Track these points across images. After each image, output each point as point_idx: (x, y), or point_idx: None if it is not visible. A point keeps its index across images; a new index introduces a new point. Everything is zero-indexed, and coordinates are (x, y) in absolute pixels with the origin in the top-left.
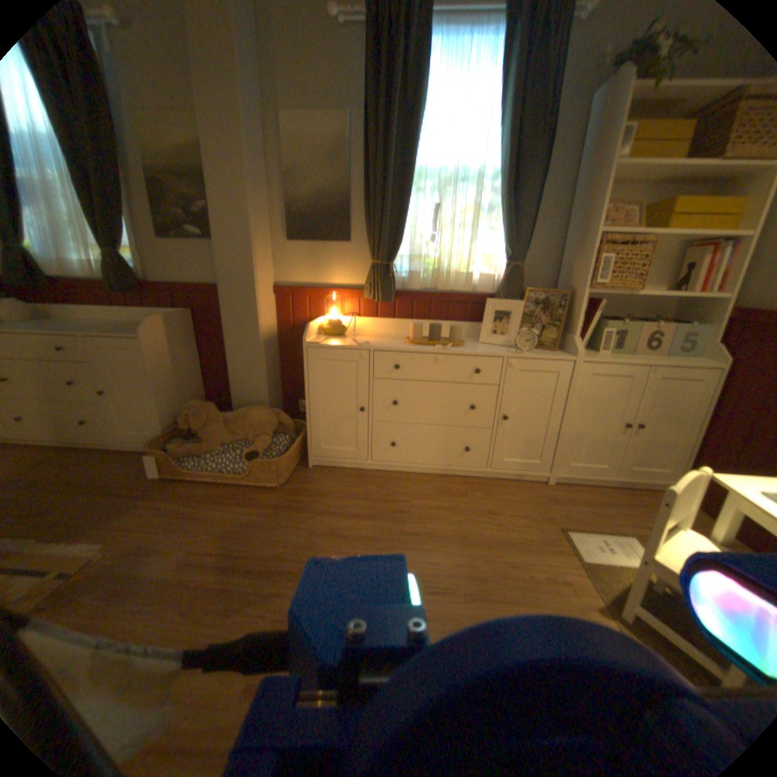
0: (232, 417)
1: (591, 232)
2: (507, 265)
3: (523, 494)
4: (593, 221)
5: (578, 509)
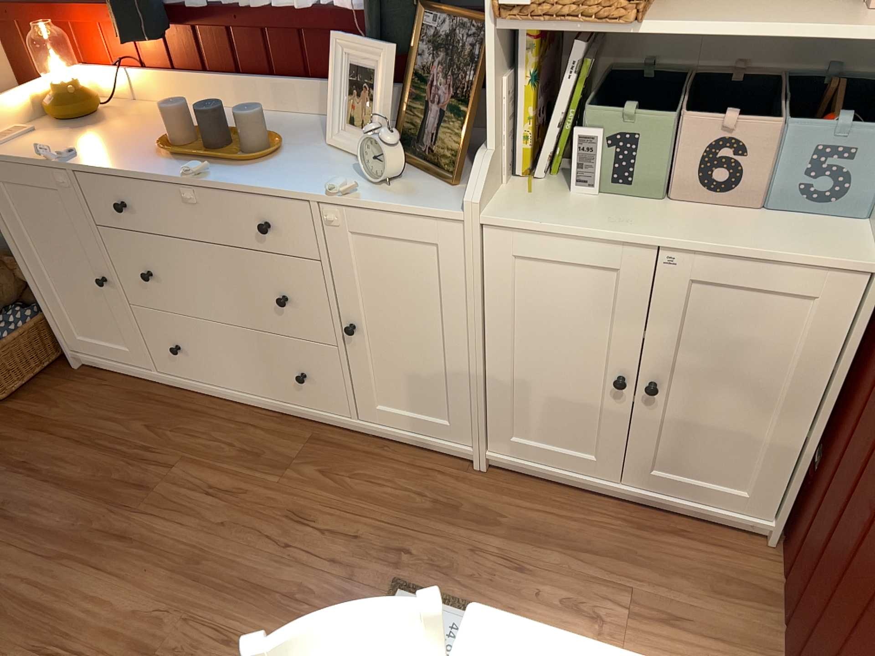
0: None
1: None
2: None
3: (403, 479)
4: None
5: (484, 533)
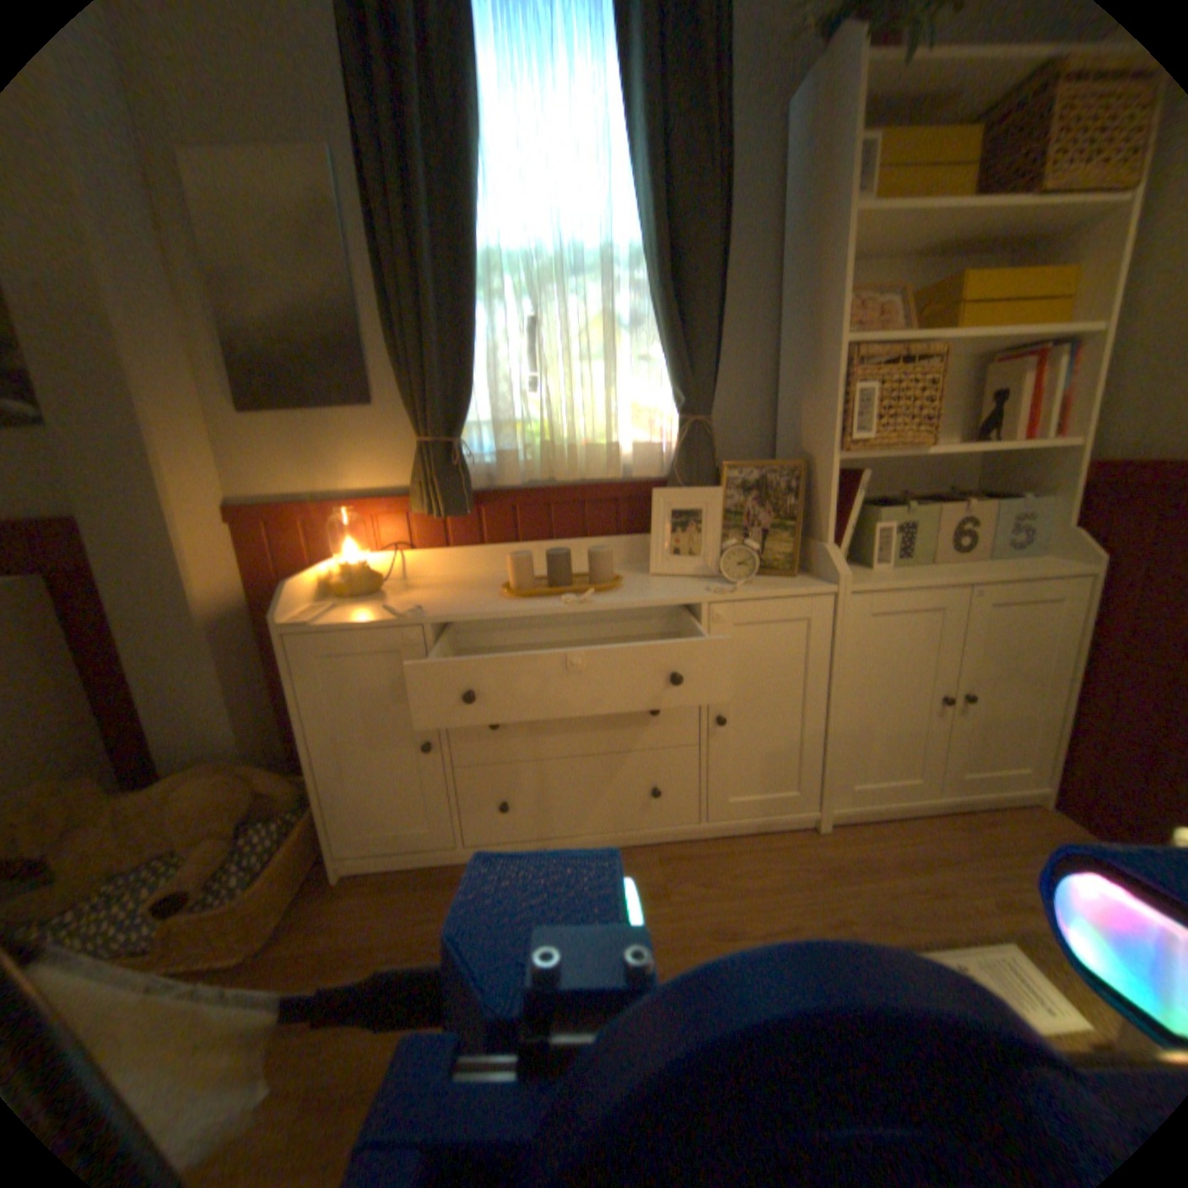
0: (136, 806)
1: (828, 347)
2: (682, 422)
3: (778, 868)
4: (829, 325)
5: (889, 885)
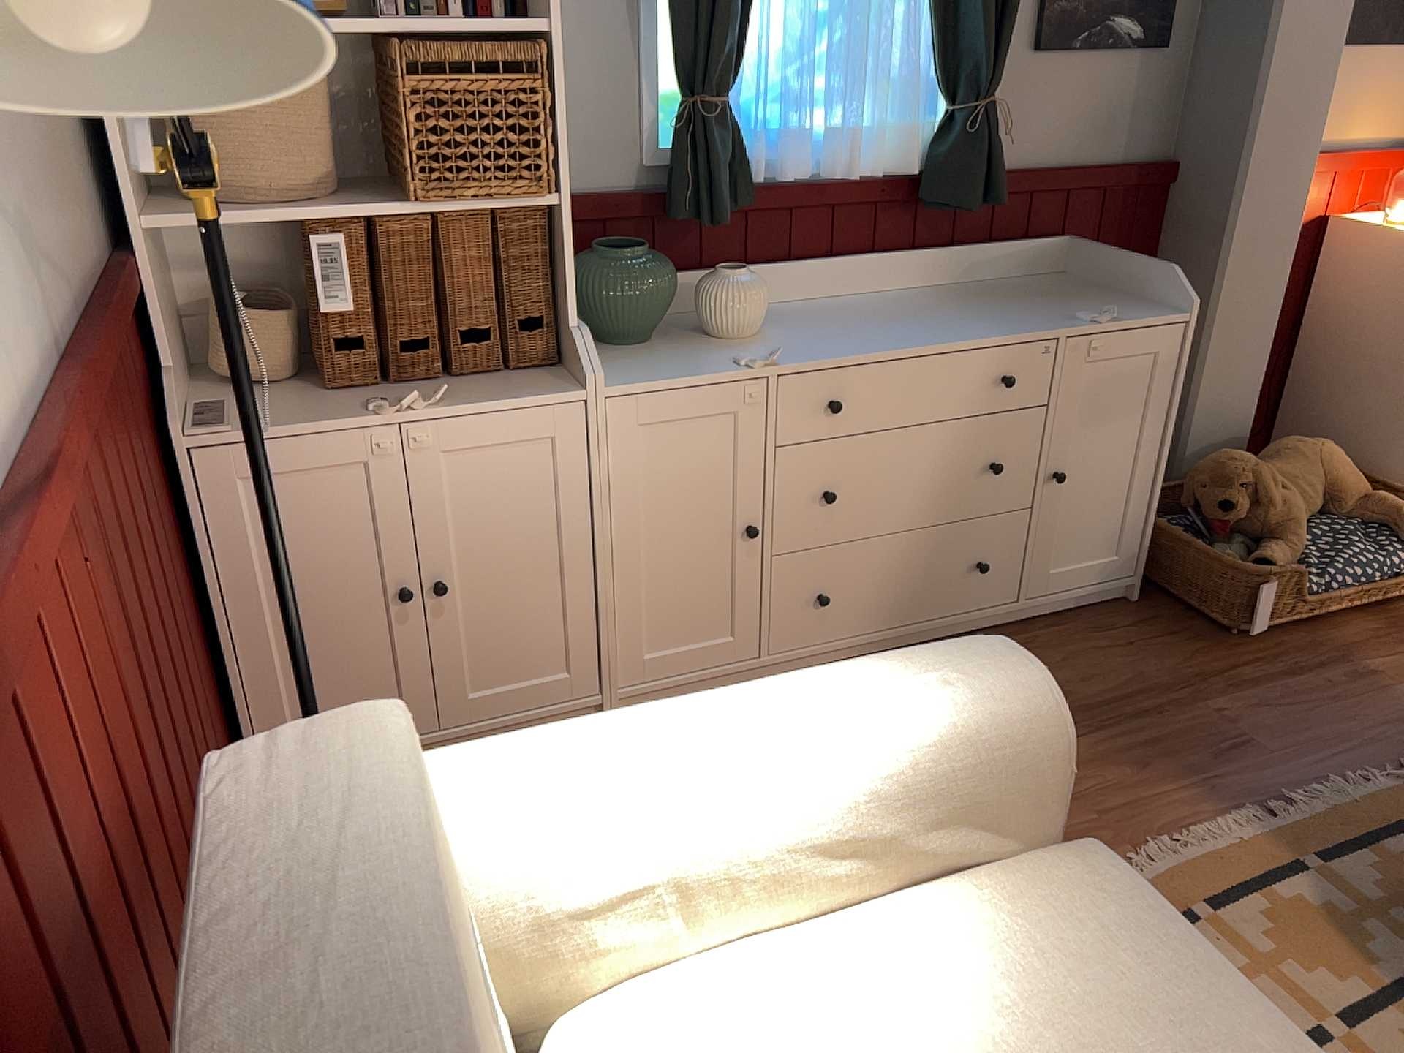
0: (1294, 471)
1: None
2: None
3: None
4: None
5: None
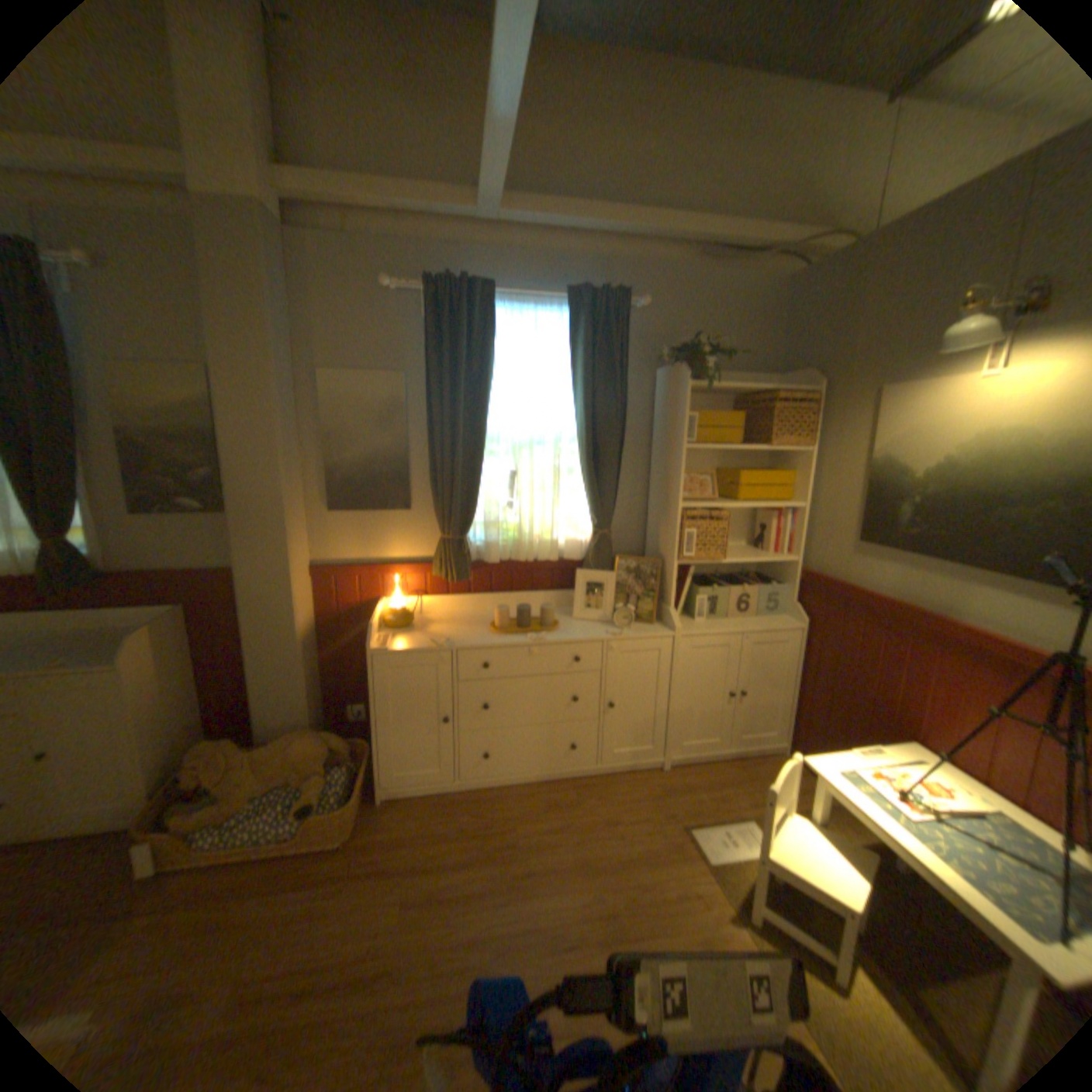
0: (262, 757)
1: (671, 505)
2: (592, 527)
3: (639, 790)
4: (672, 495)
5: (697, 797)
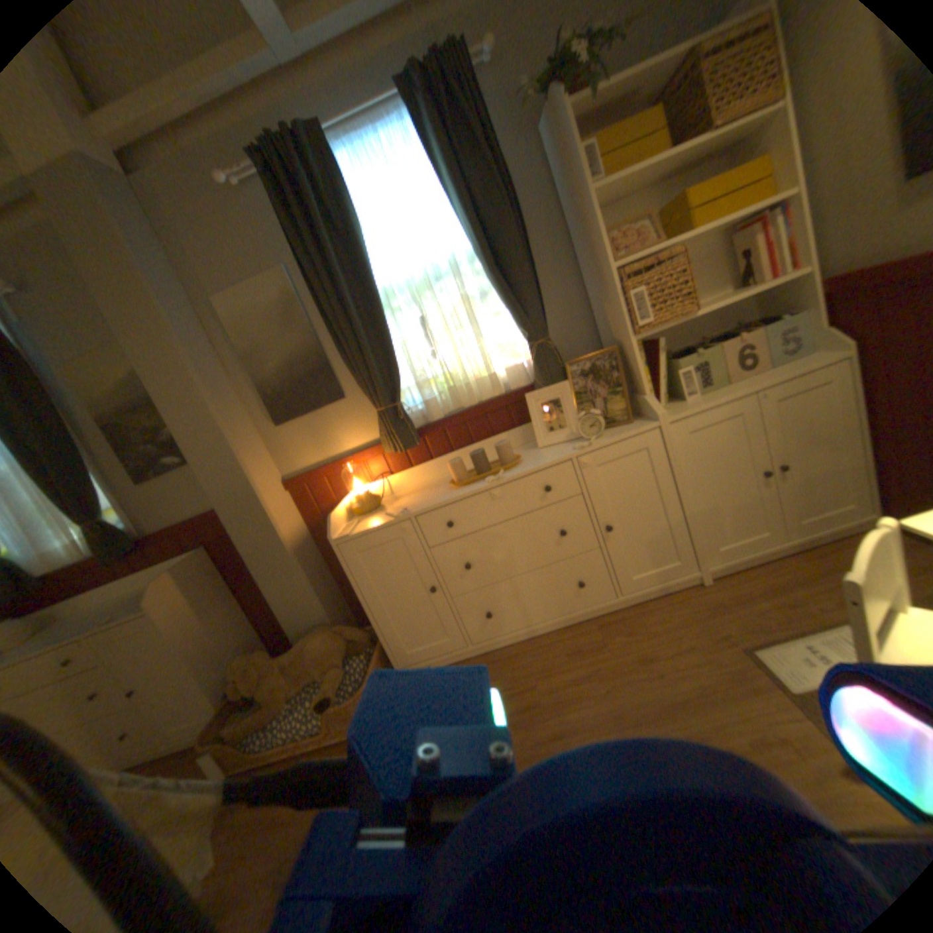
0: (288, 660)
1: (605, 271)
2: (533, 343)
3: (677, 614)
4: (602, 258)
5: (757, 607)
